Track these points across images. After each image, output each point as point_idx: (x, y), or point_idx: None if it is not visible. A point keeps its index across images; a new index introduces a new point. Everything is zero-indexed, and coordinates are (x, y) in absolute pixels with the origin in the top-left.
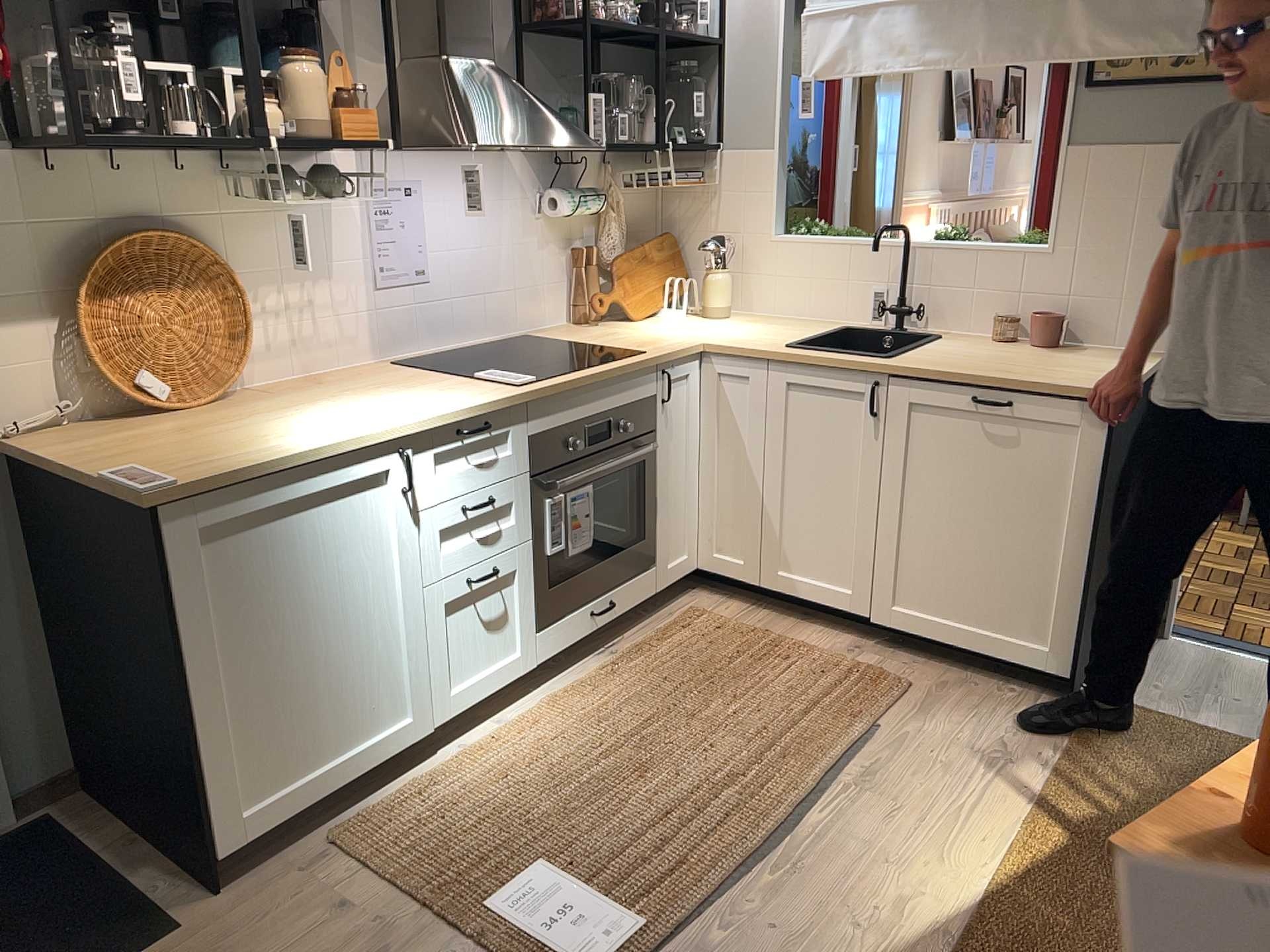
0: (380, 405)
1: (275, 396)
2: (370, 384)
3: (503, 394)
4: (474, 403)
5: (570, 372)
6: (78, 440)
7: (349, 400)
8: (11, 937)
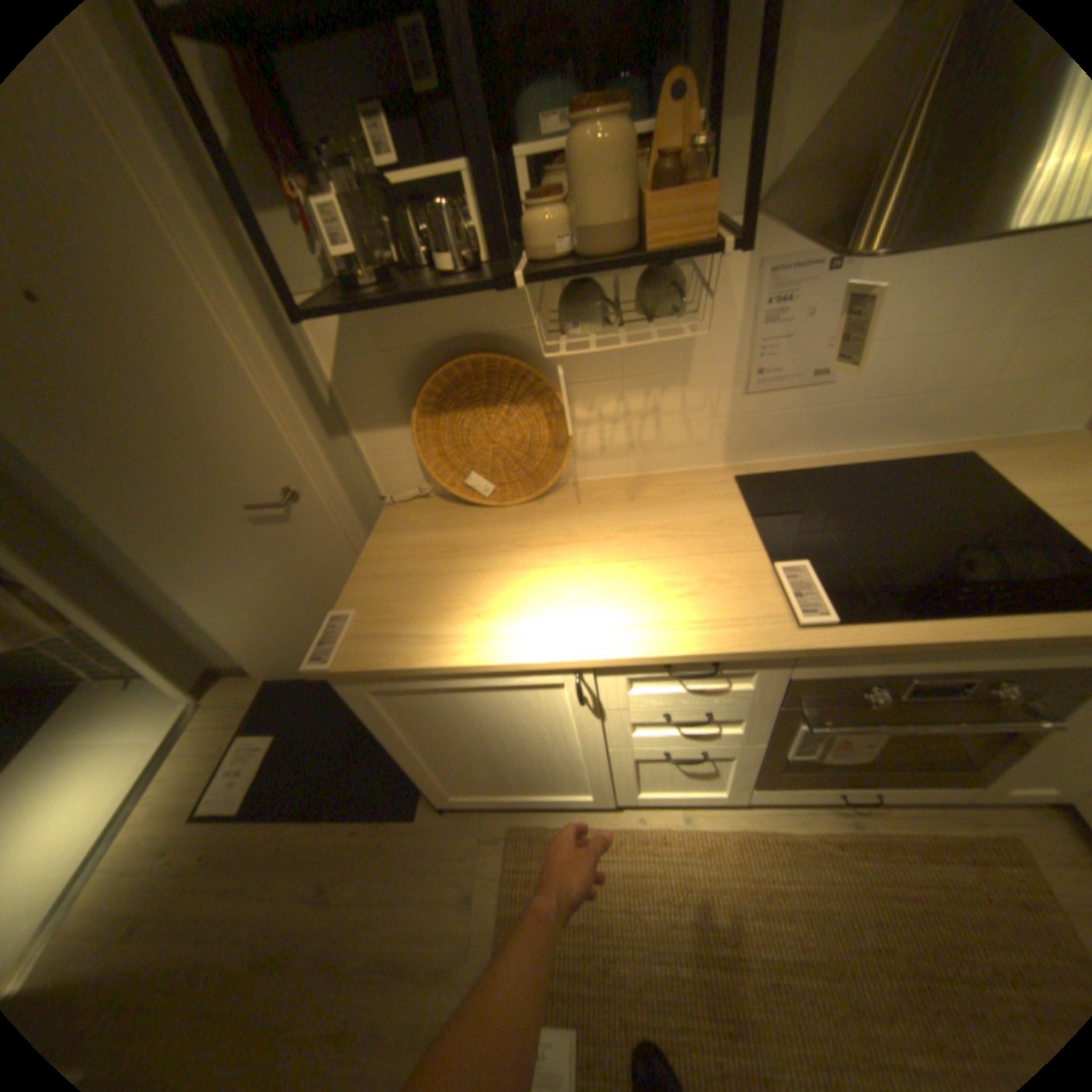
0: (616, 586)
1: (576, 507)
2: (666, 521)
3: (758, 639)
4: (698, 646)
5: (919, 619)
6: (407, 526)
7: (610, 553)
8: (376, 749)
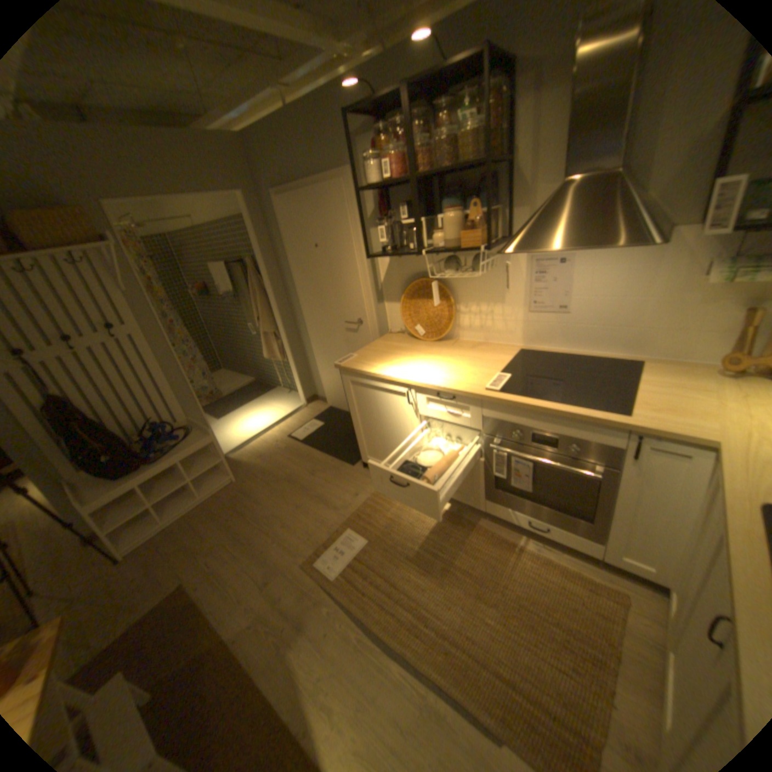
0: (438, 367)
1: (449, 346)
2: (476, 356)
3: (467, 388)
4: (446, 386)
5: (529, 397)
6: (388, 340)
7: (445, 360)
8: (354, 440)
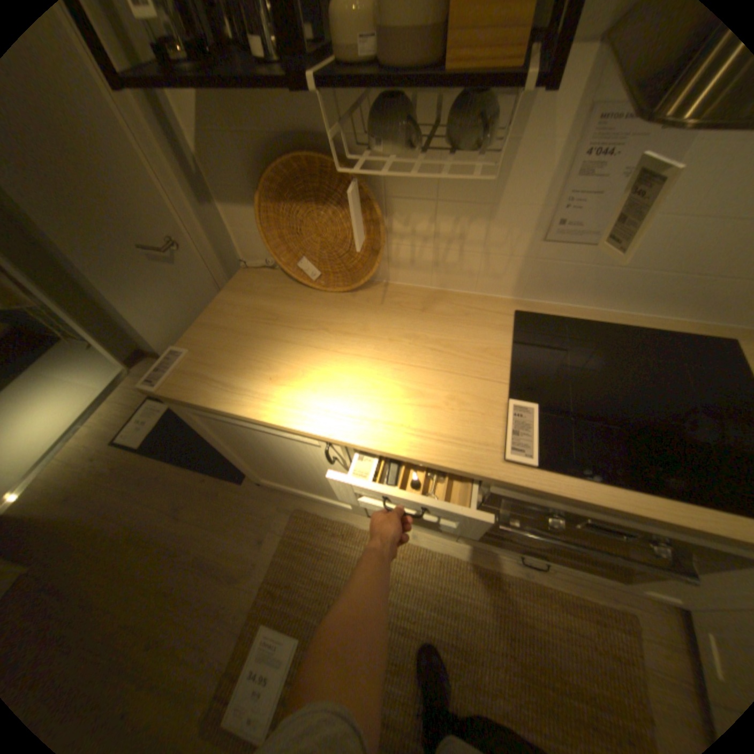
0: (379, 383)
1: (378, 306)
2: (442, 337)
3: (467, 461)
4: (418, 454)
5: (608, 484)
6: (248, 290)
7: (386, 353)
8: None
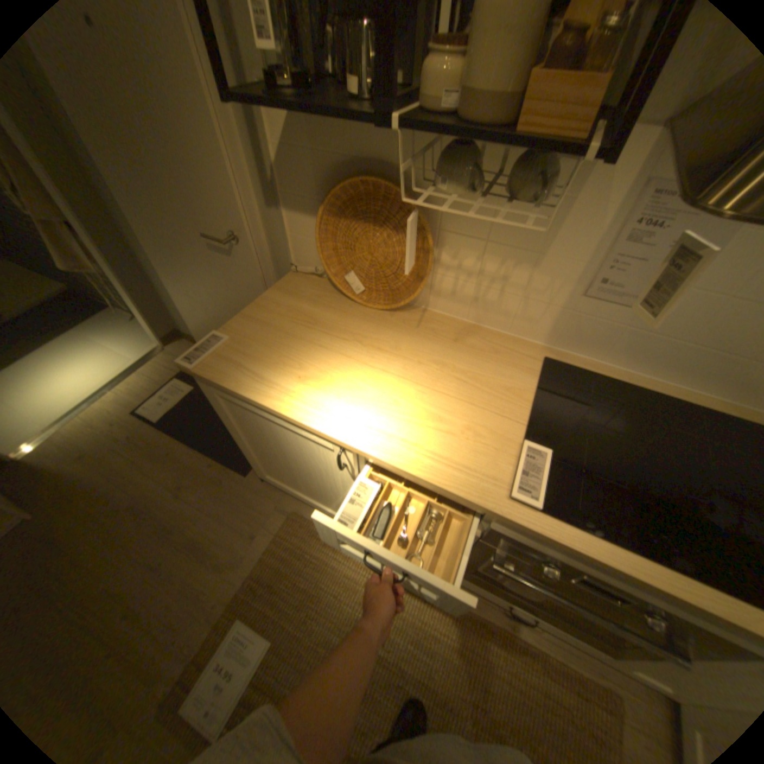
0: (401, 401)
1: (413, 329)
2: (470, 369)
3: (473, 491)
4: (427, 475)
5: (609, 542)
6: (294, 292)
7: (413, 375)
8: None
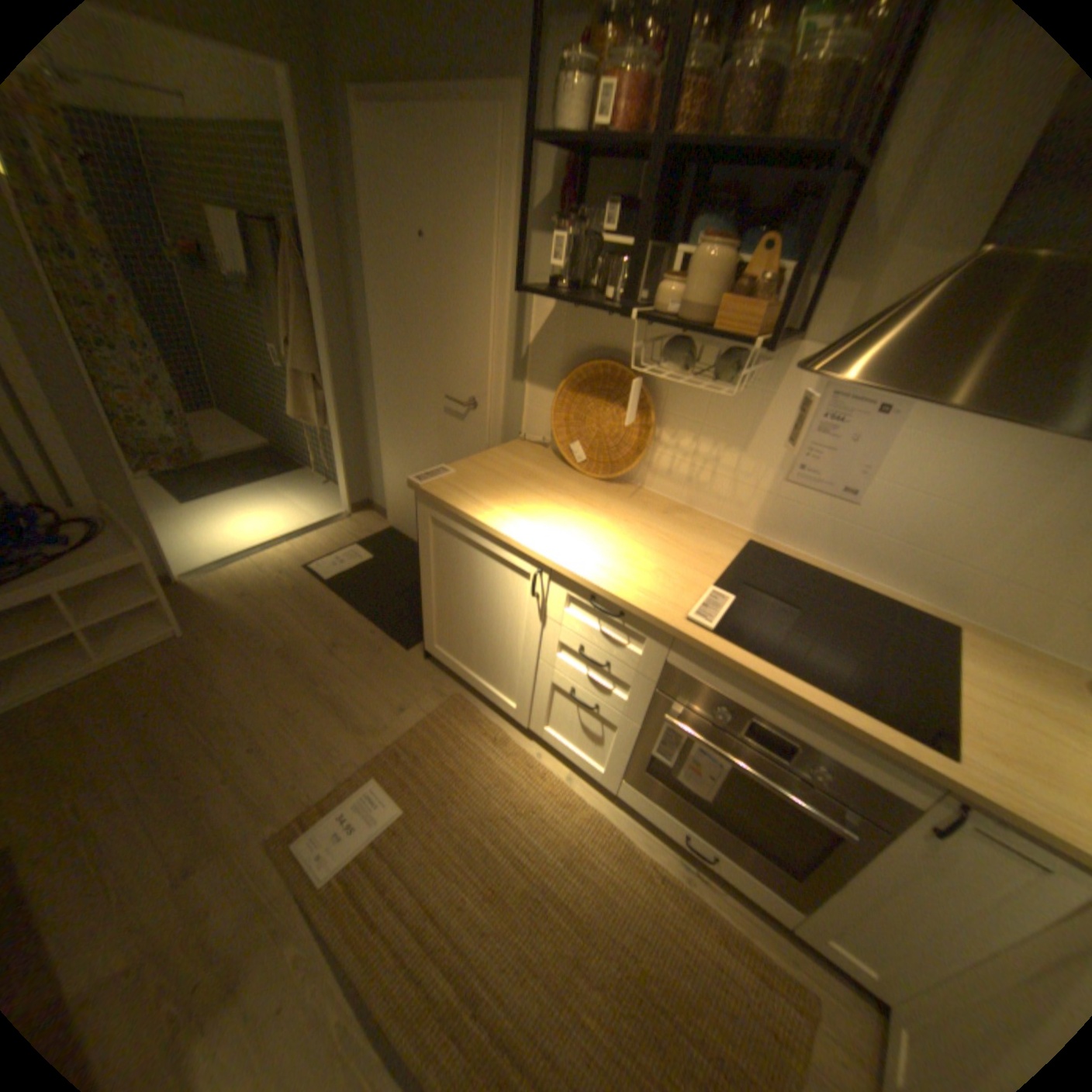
0: (602, 541)
1: (625, 498)
2: (672, 534)
3: (653, 608)
4: (614, 590)
5: (770, 663)
6: (519, 454)
7: (618, 527)
8: (419, 601)
